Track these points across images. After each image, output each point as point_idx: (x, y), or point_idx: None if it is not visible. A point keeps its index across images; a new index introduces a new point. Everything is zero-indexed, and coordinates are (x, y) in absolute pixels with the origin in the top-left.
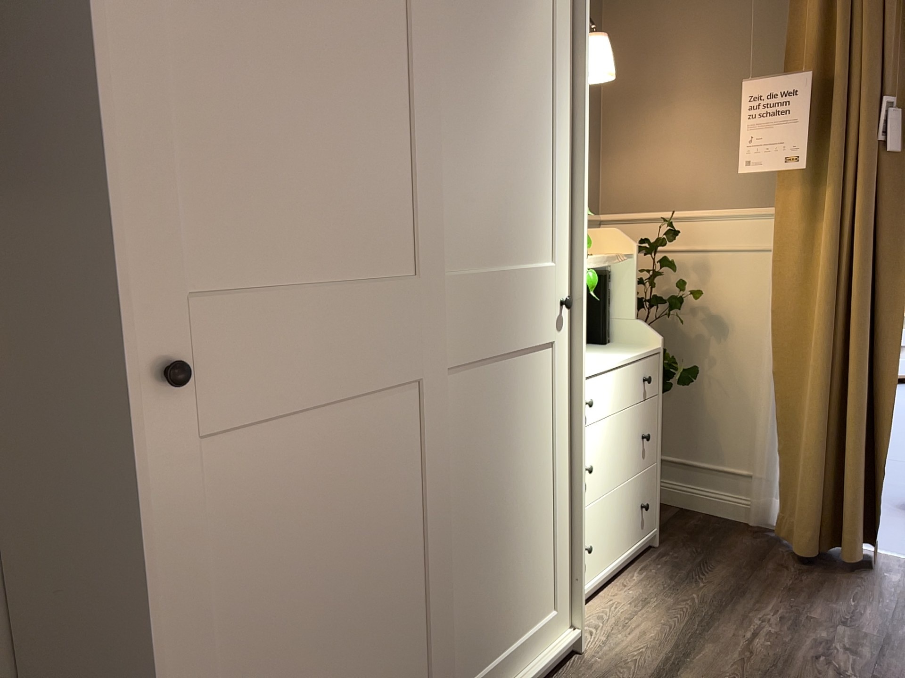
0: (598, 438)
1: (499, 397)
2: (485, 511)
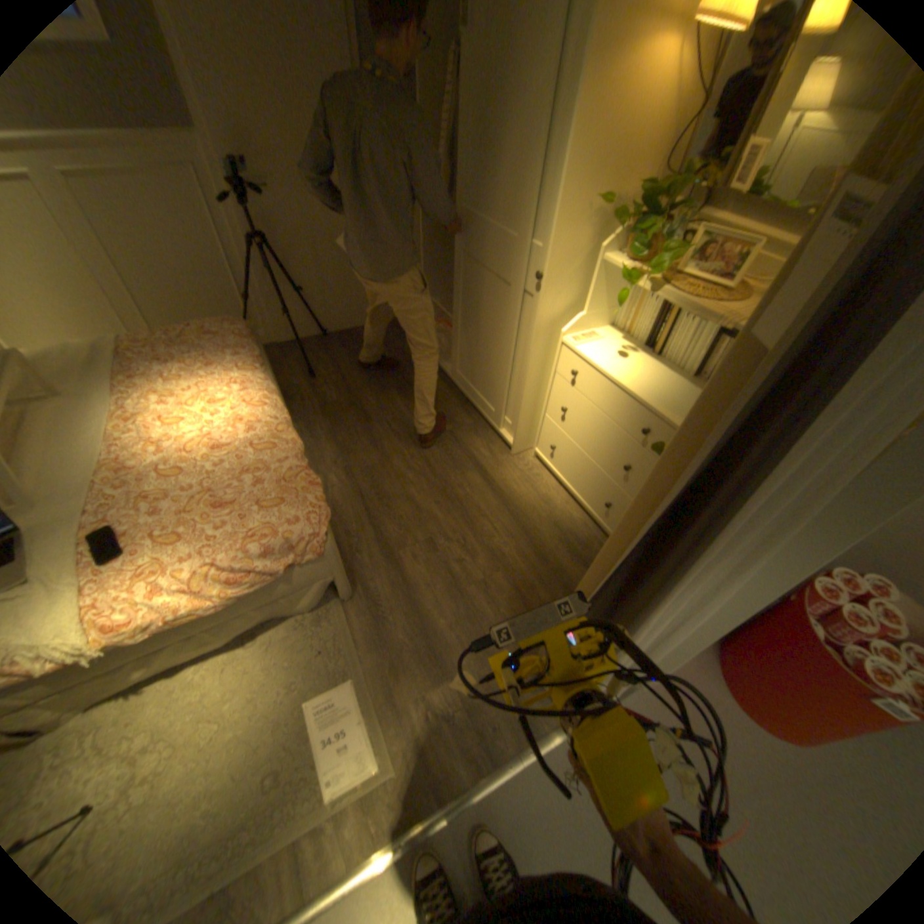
0: (582, 405)
1: (501, 294)
2: (490, 336)
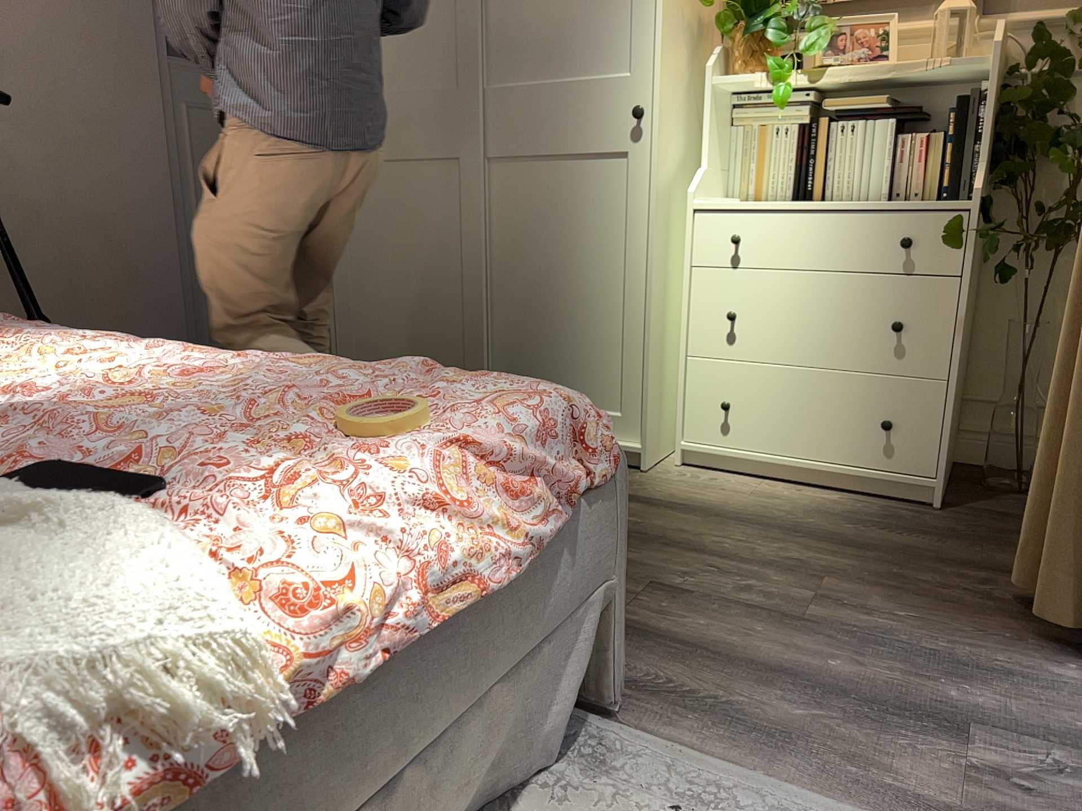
0: (765, 289)
1: (549, 191)
2: (532, 278)
